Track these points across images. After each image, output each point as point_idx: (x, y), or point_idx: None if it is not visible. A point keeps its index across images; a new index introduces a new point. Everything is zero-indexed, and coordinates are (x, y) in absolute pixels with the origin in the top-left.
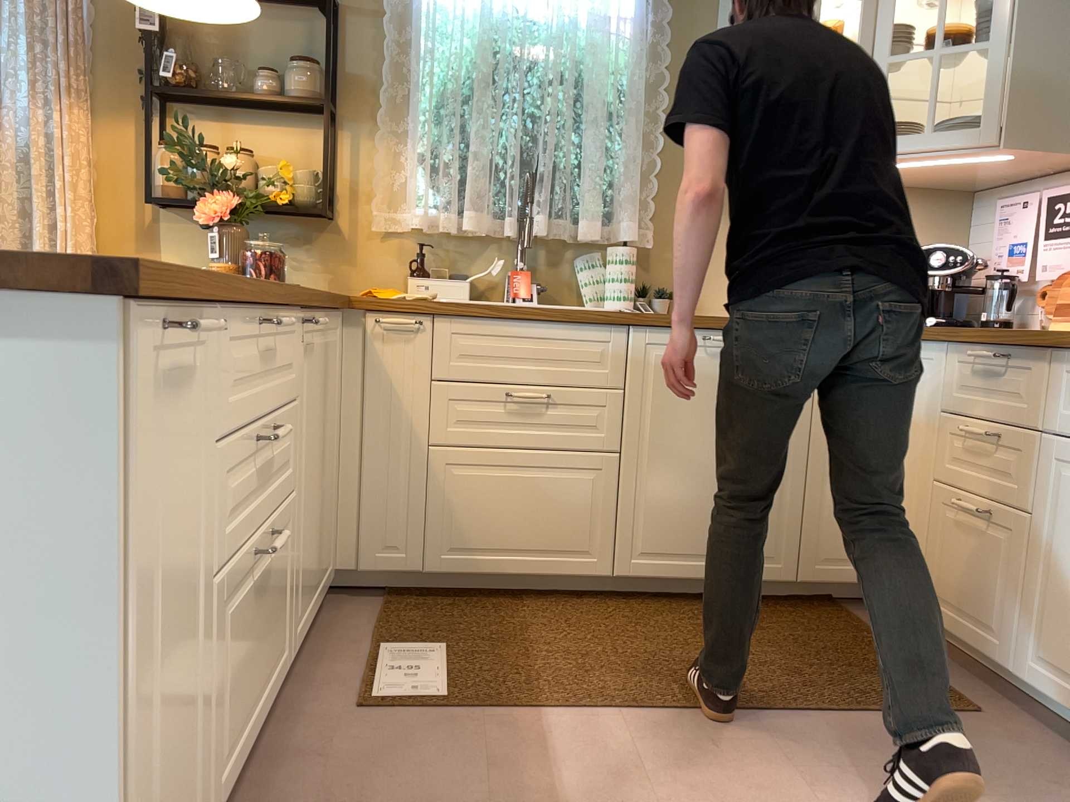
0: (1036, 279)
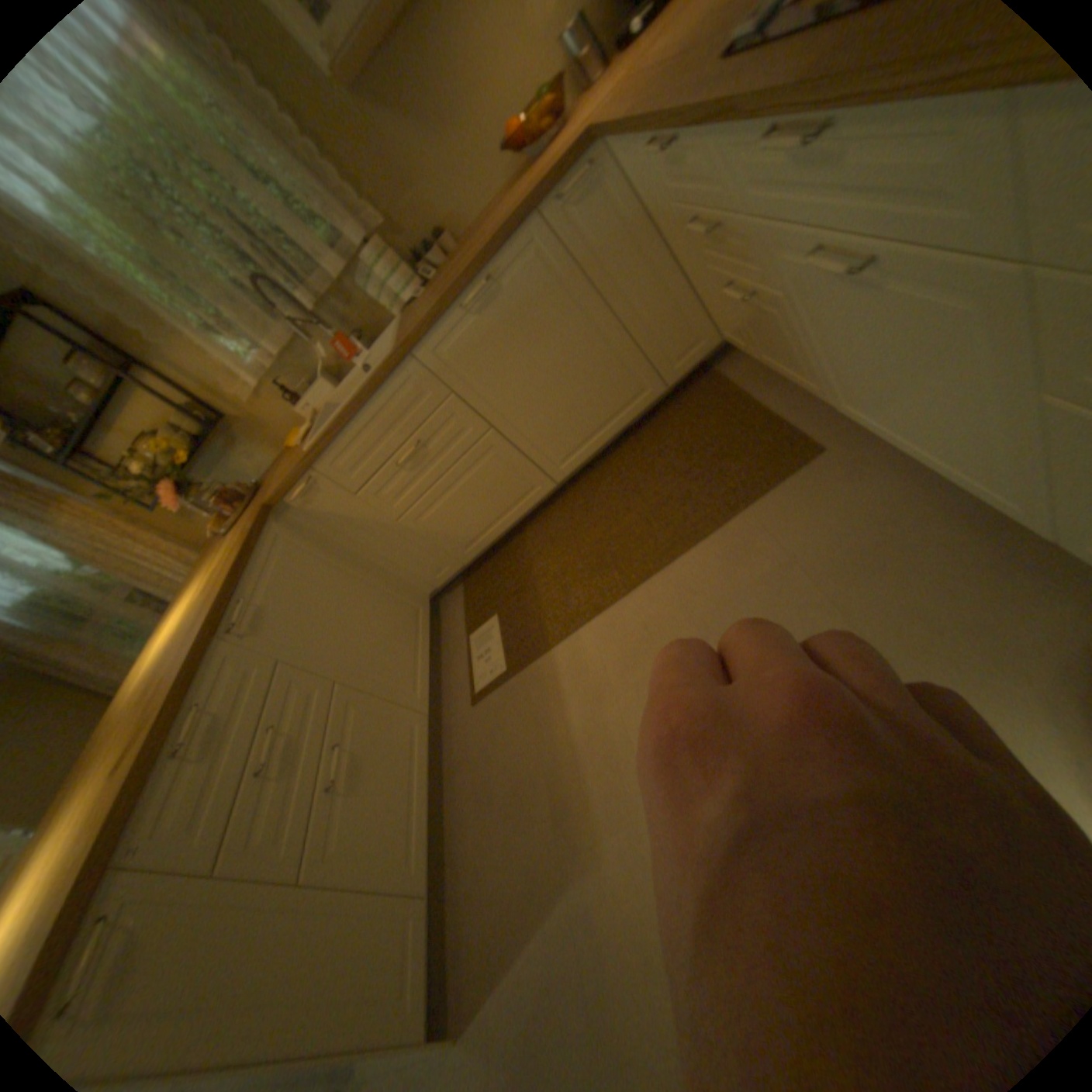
0: None
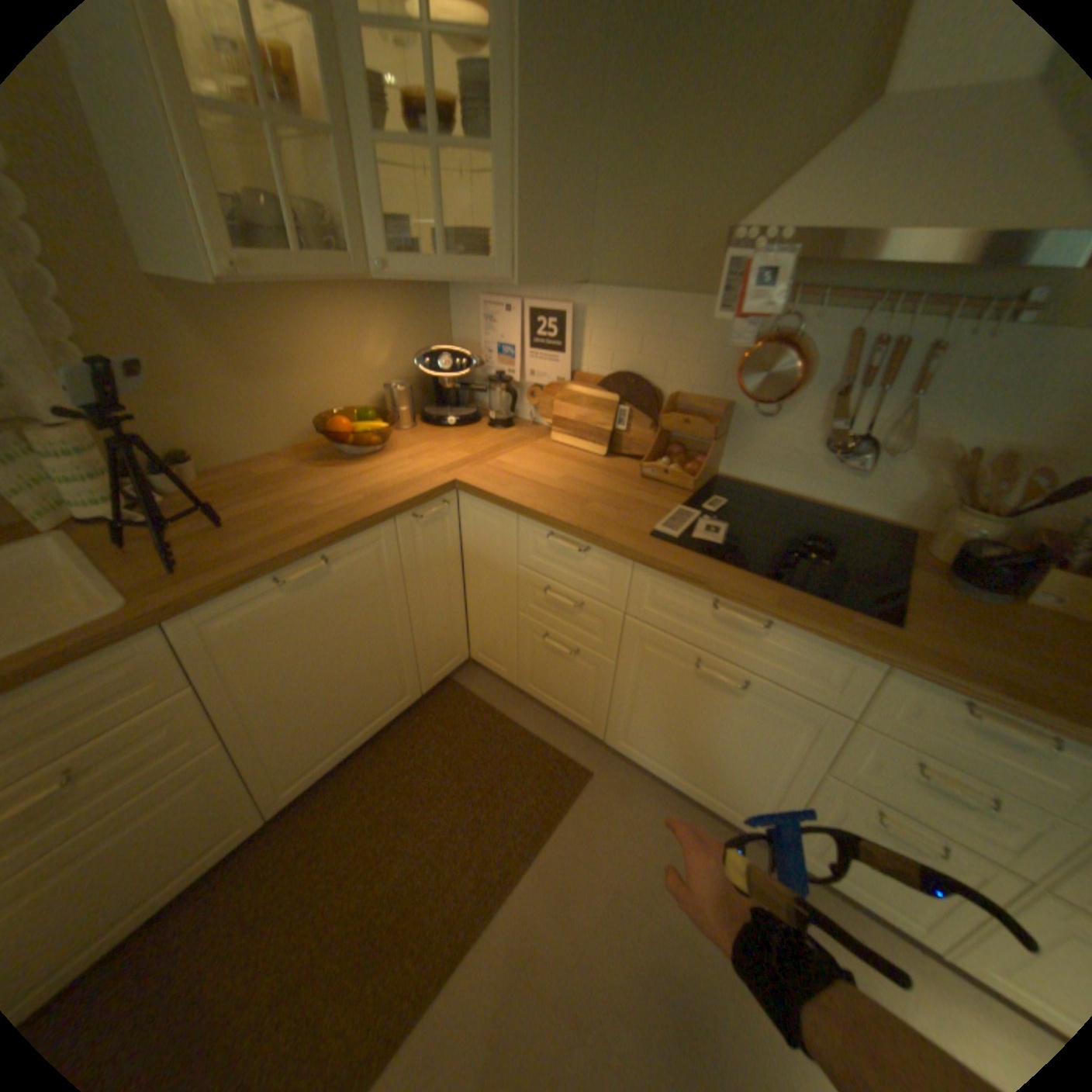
0: (518, 375)
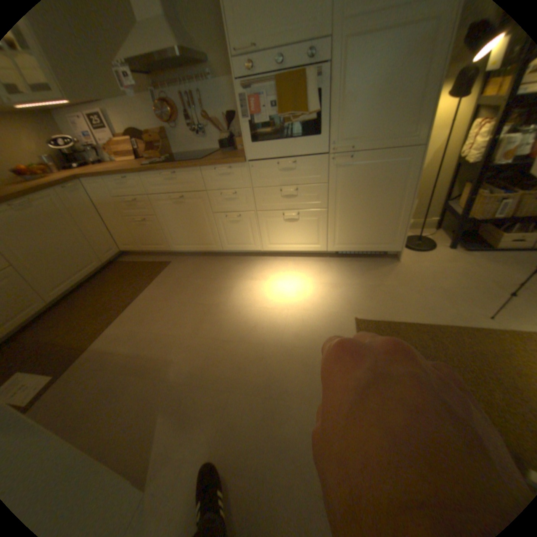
0: (97, 143)
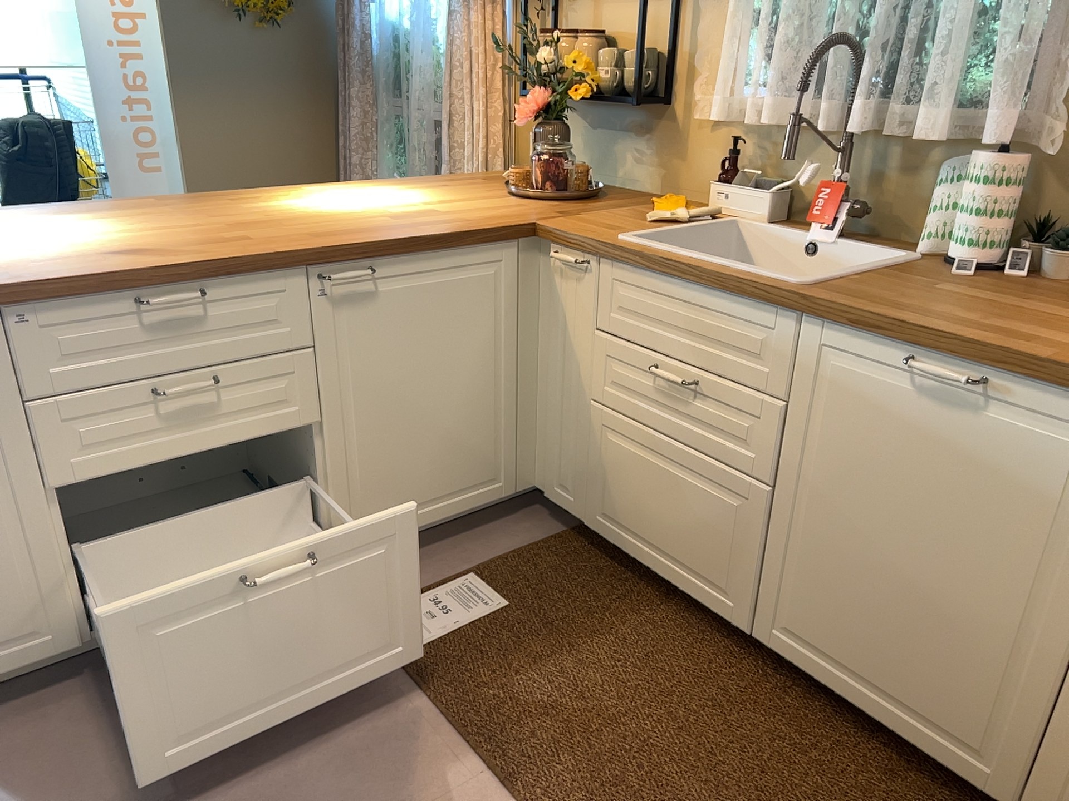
0: None
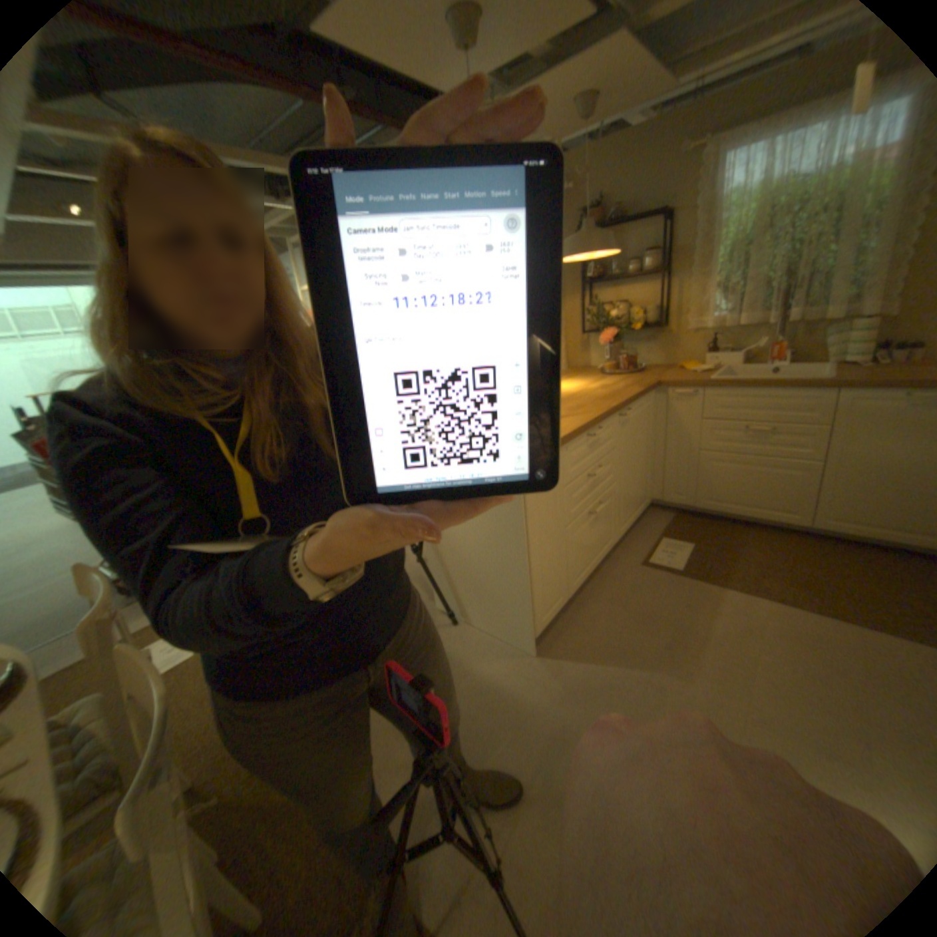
0: None
